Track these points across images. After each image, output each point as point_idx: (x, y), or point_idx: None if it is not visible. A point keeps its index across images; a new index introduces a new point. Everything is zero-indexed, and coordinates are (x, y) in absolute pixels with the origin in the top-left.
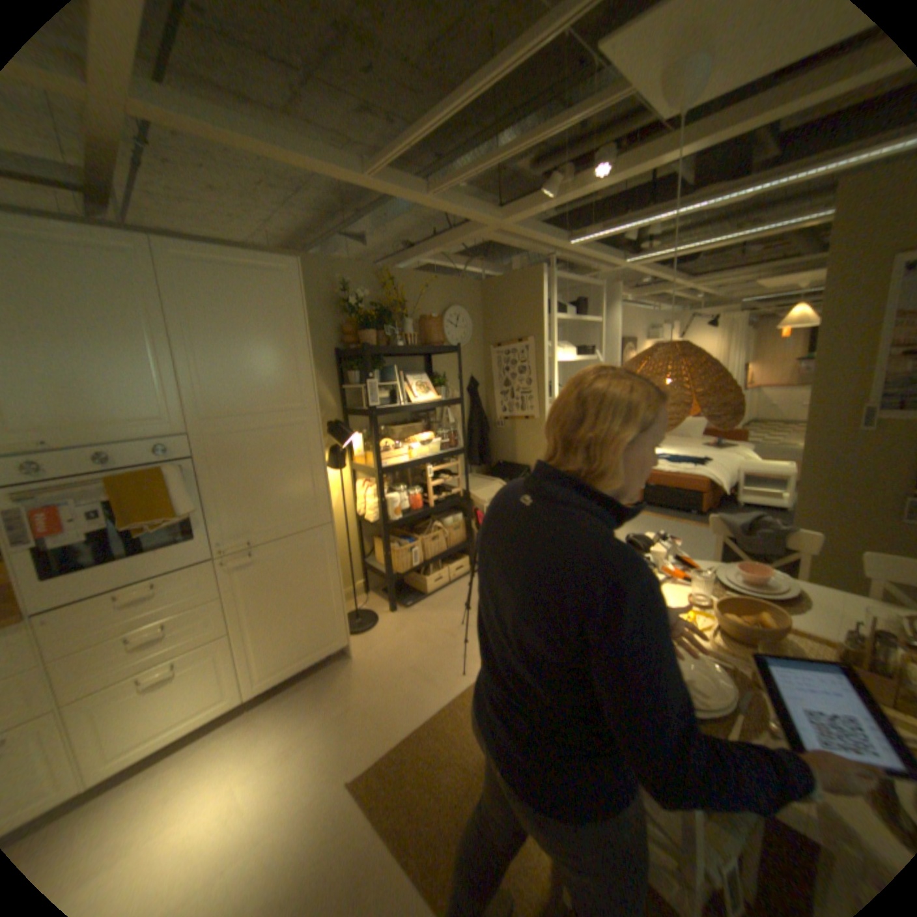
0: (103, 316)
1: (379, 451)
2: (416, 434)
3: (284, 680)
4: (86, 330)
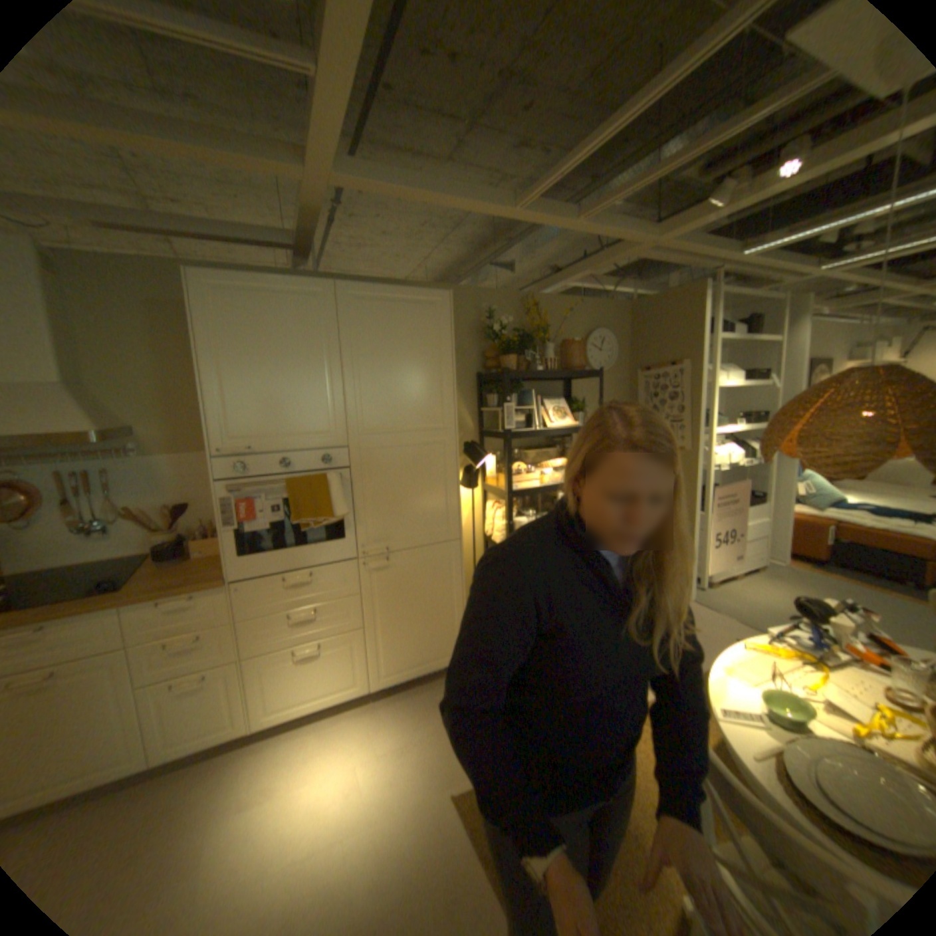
0: (298, 348)
1: (510, 474)
2: (550, 459)
3: (407, 681)
4: (286, 359)
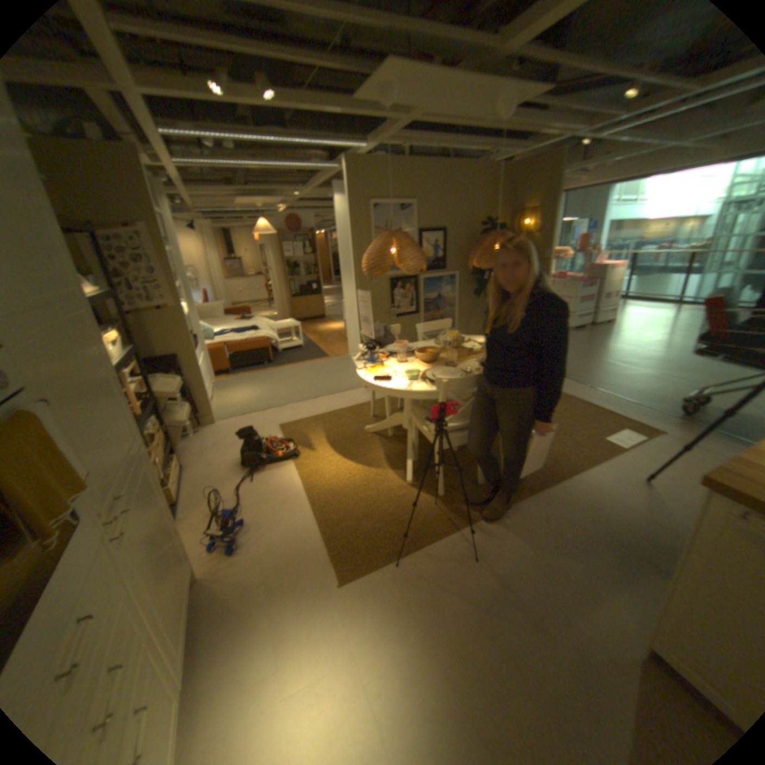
0: None
1: None
2: None
3: (185, 638)
4: None
